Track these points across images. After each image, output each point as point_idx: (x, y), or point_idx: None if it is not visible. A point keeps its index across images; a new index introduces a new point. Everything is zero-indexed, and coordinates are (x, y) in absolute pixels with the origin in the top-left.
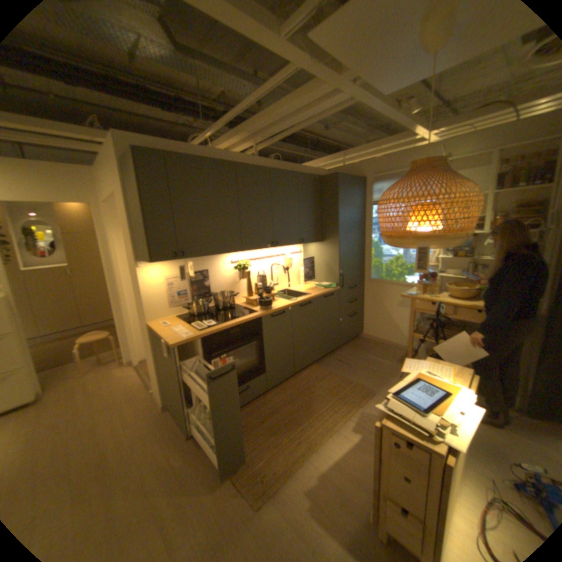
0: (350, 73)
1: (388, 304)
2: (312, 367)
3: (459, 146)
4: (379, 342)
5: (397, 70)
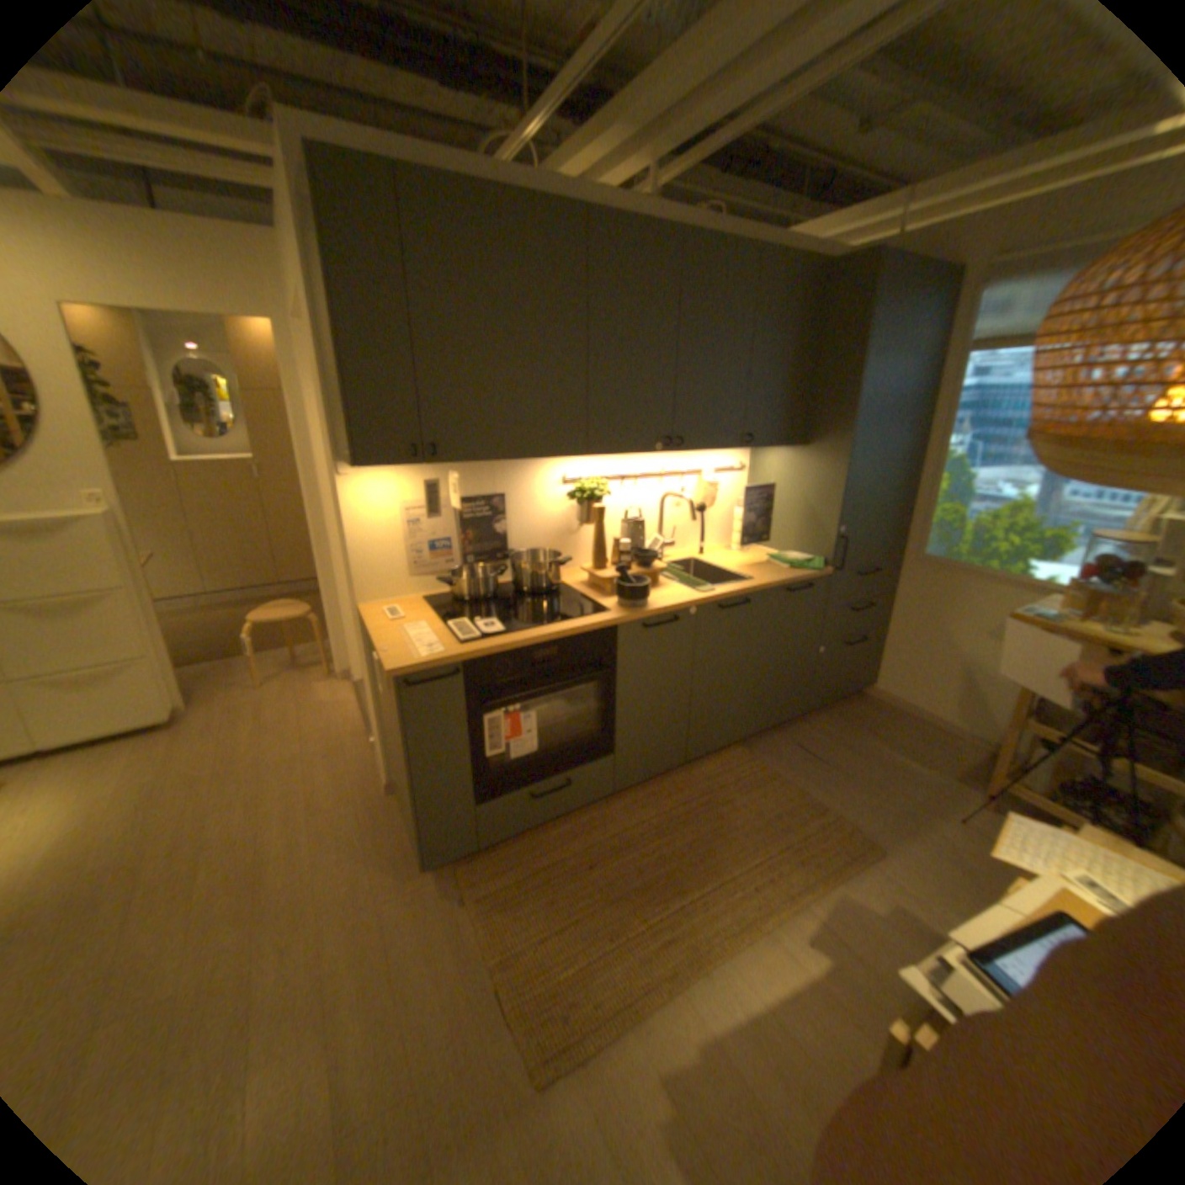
0: None
1: (964, 627)
2: (733, 751)
3: None
4: (917, 716)
5: None
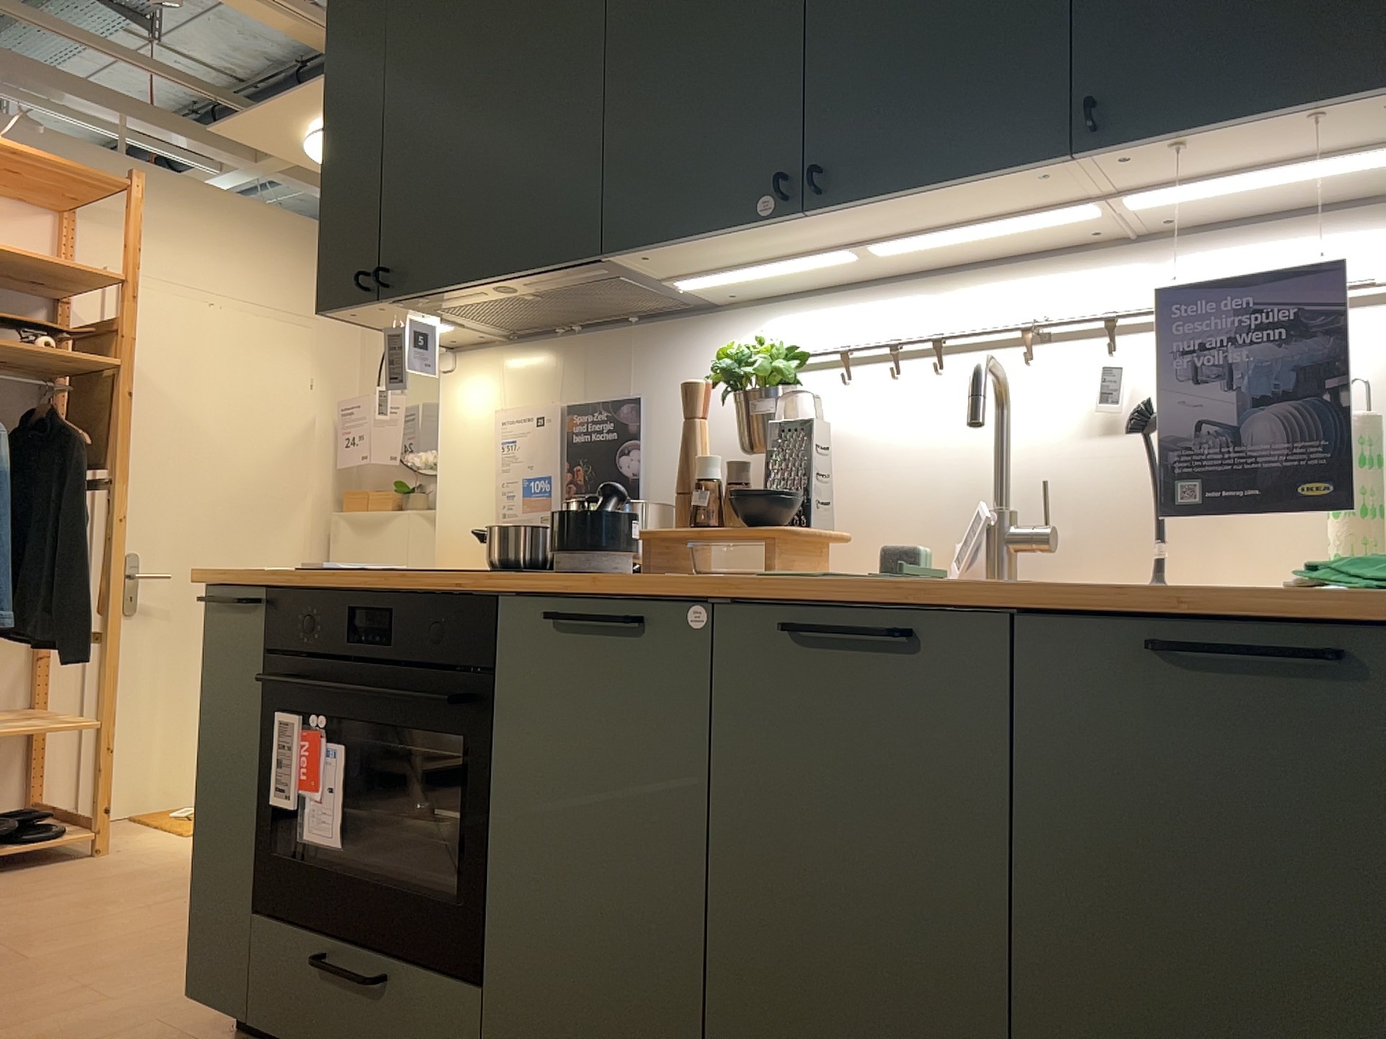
0: None
1: None
2: None
3: None
4: None
5: None
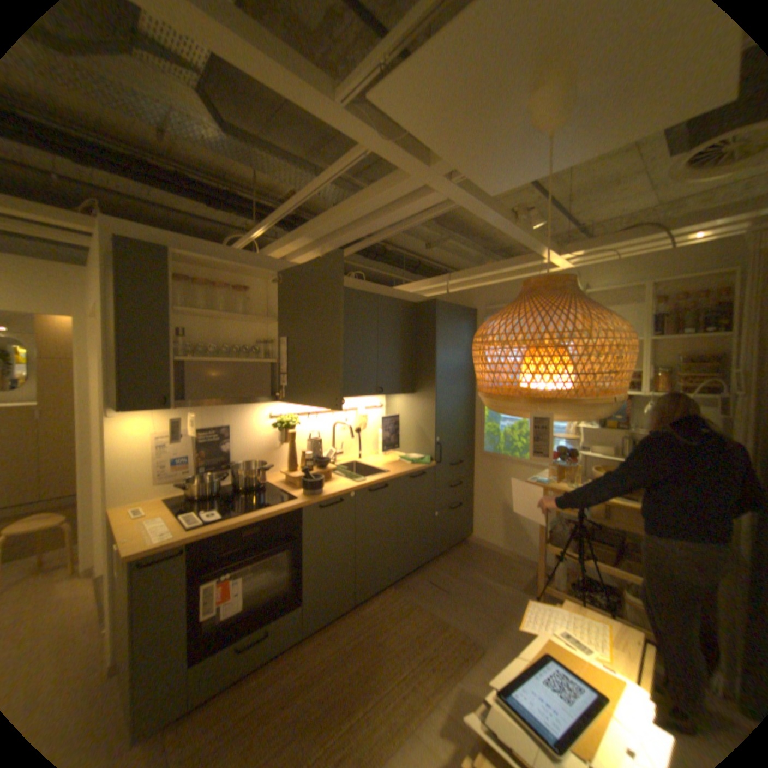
0: (442, 164)
1: (510, 492)
2: (387, 593)
3: (600, 276)
4: (497, 552)
5: (504, 160)
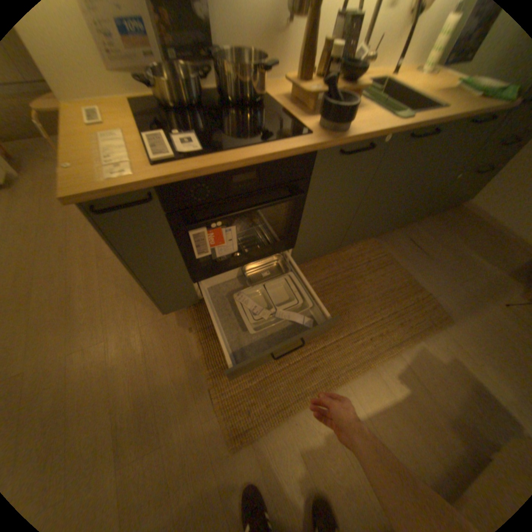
0: None
1: None
2: (367, 240)
3: None
4: (491, 225)
5: None
